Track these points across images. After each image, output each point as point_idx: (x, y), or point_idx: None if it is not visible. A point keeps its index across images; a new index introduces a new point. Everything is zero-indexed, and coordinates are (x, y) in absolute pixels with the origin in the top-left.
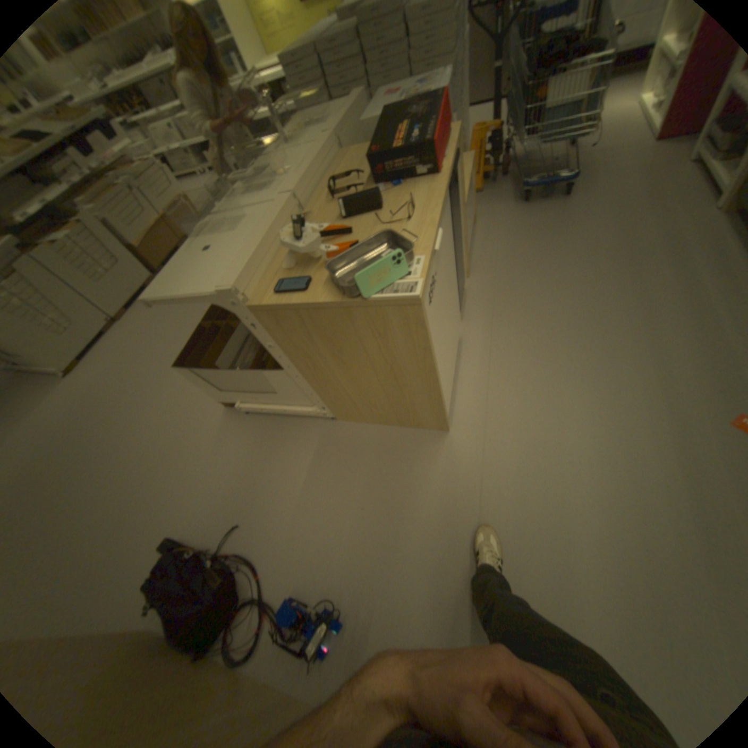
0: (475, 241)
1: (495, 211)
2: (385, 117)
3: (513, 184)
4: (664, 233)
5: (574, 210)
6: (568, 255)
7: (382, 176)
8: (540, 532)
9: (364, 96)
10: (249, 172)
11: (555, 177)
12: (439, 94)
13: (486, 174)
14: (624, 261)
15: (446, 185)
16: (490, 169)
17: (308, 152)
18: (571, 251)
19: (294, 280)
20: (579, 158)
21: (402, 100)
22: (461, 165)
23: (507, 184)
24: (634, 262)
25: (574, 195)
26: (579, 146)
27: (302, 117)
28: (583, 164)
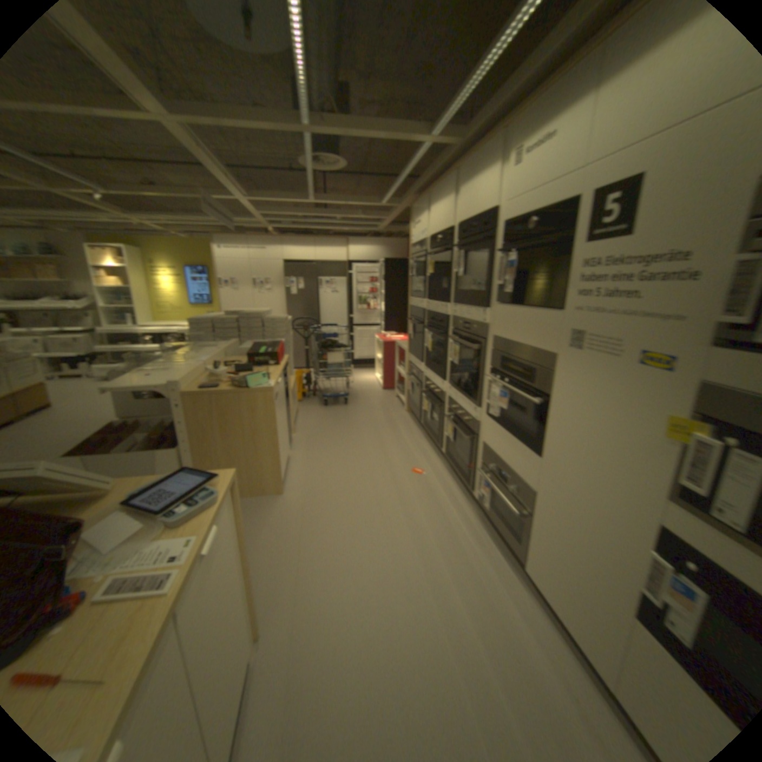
0: (297, 420)
1: (308, 409)
2: (250, 349)
3: (317, 400)
4: (385, 418)
5: (347, 410)
6: (345, 425)
7: (249, 365)
8: (333, 522)
9: (236, 343)
10: (166, 356)
11: (339, 398)
12: (277, 346)
13: (302, 395)
14: (369, 426)
15: (280, 369)
16: (305, 394)
17: (207, 354)
18: (346, 423)
19: (206, 387)
20: (350, 393)
21: (259, 345)
22: (287, 373)
23: (314, 399)
24: (373, 427)
25: (347, 405)
26: (350, 389)
27: (198, 344)
28: (351, 395)
